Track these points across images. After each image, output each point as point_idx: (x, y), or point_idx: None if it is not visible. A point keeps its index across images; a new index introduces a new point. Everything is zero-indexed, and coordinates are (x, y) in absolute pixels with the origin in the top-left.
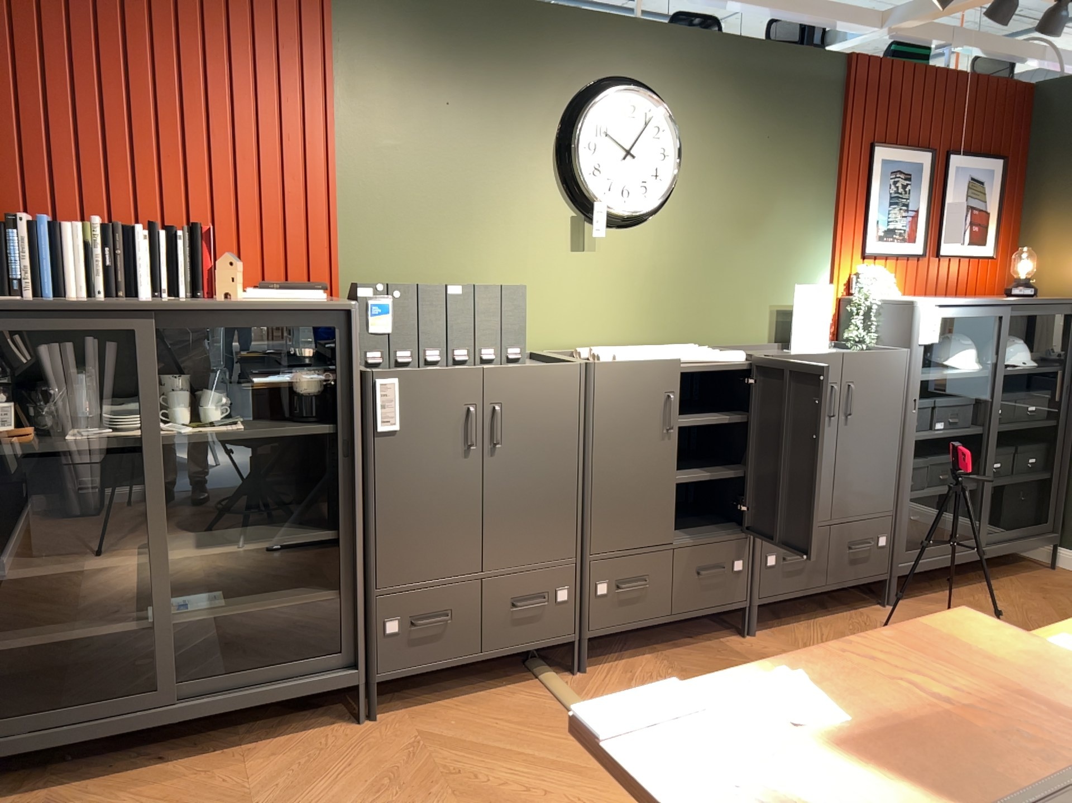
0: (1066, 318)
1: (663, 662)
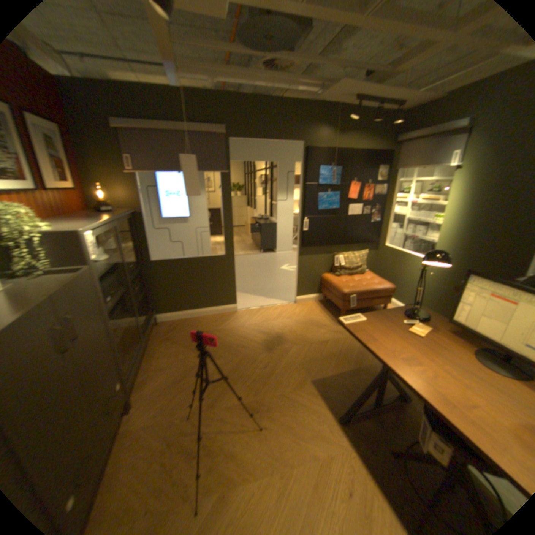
0: (127, 218)
1: None
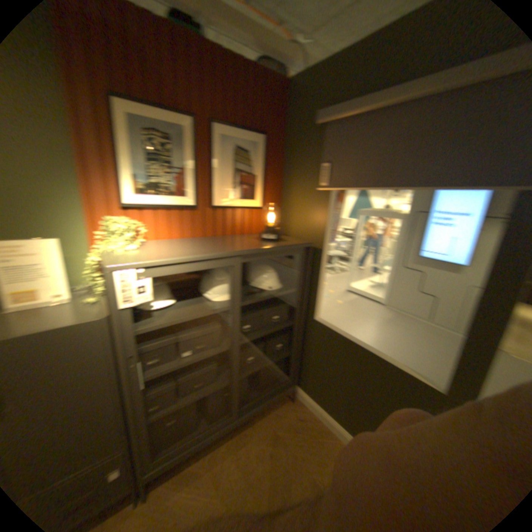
0: (300, 252)
1: None
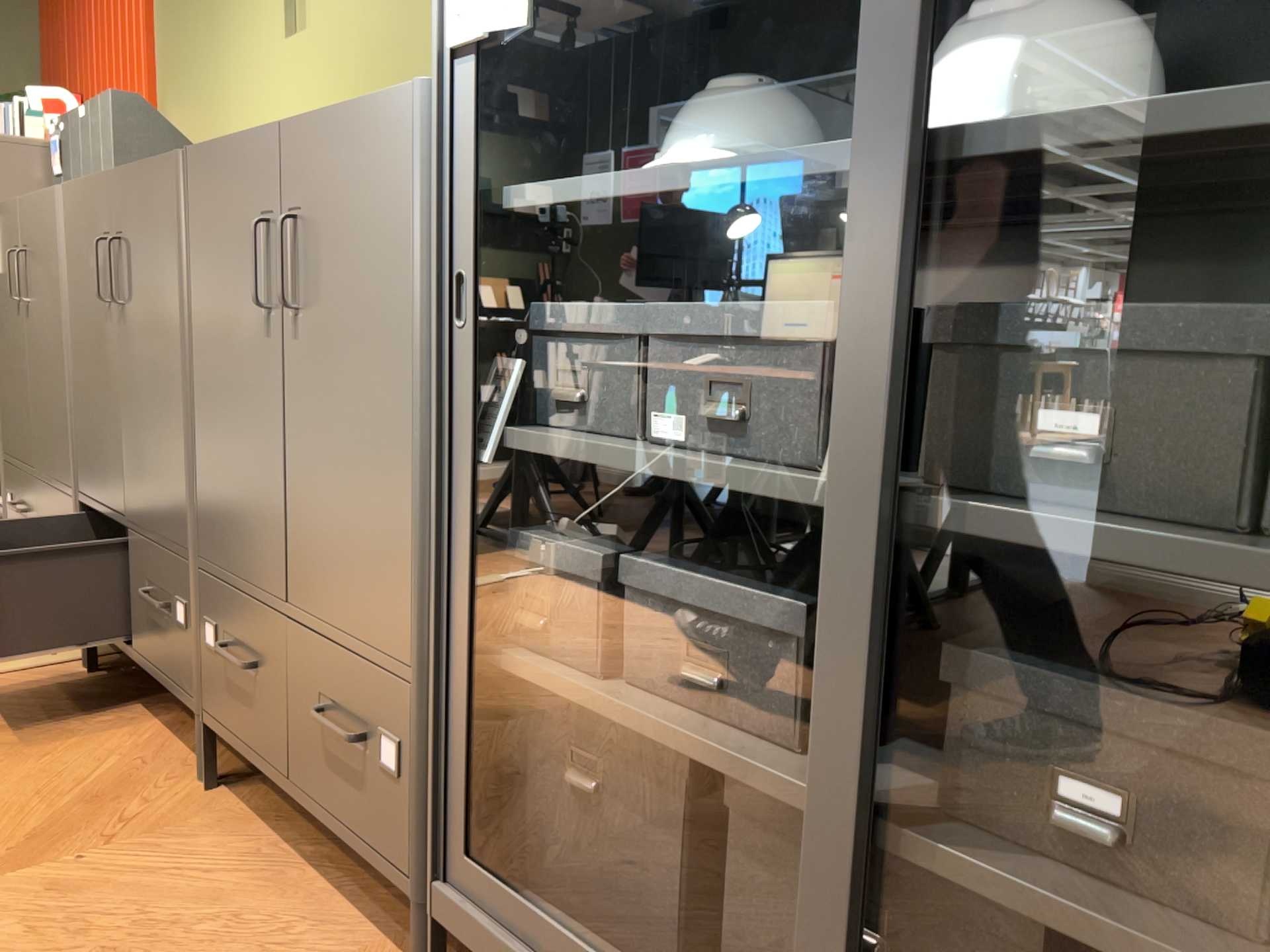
0: None
1: (111, 719)
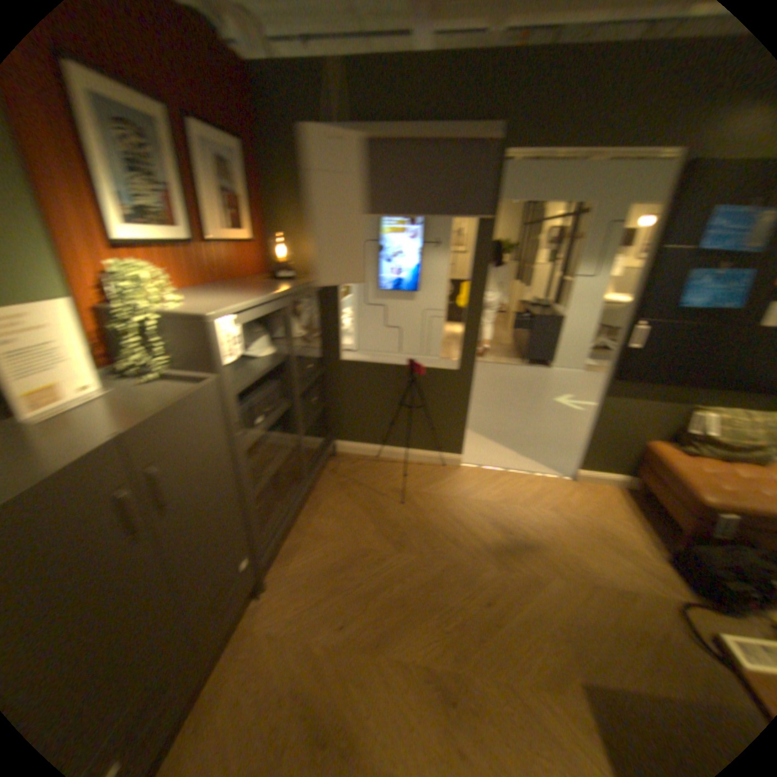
0: (317, 292)
1: None
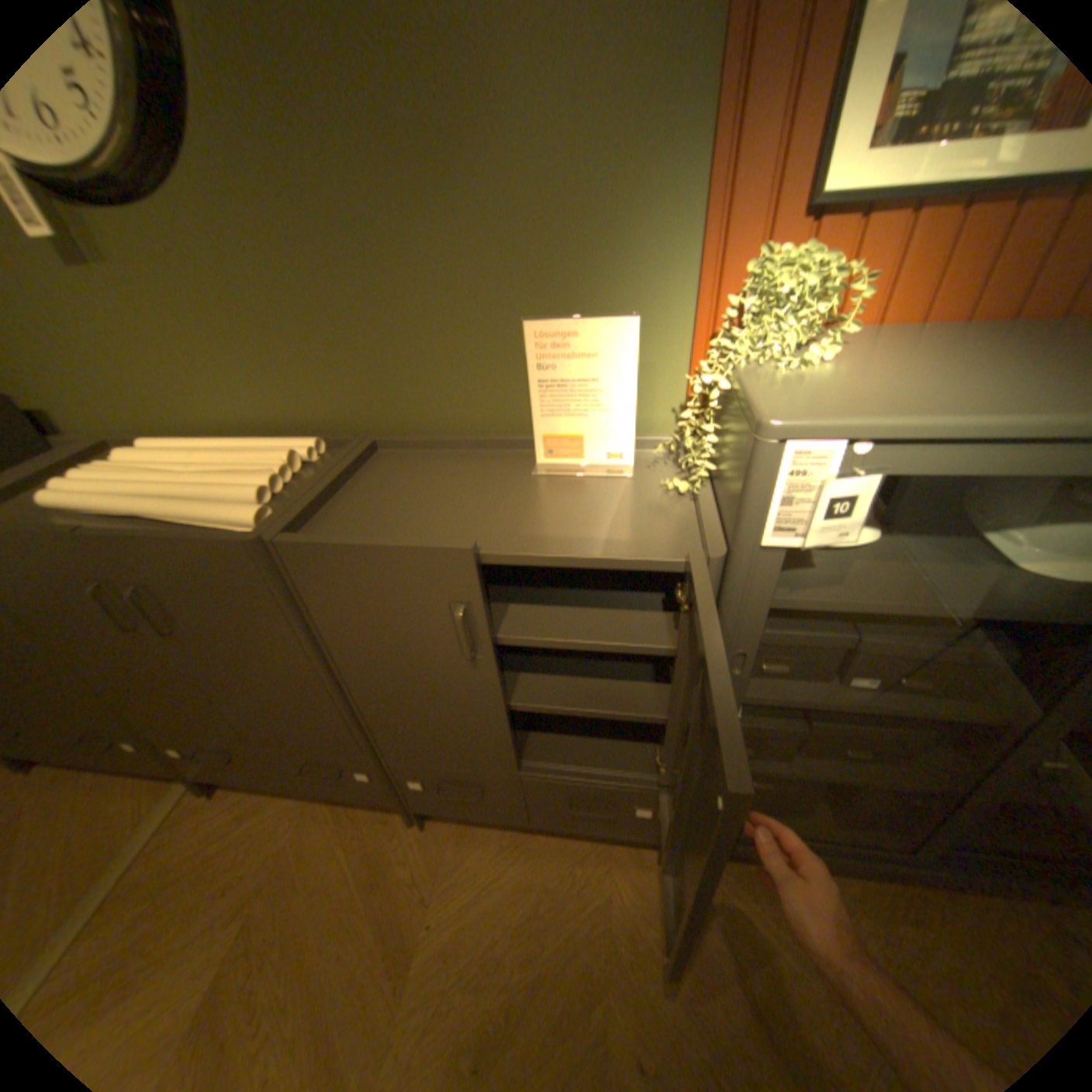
0: None
1: (284, 824)
